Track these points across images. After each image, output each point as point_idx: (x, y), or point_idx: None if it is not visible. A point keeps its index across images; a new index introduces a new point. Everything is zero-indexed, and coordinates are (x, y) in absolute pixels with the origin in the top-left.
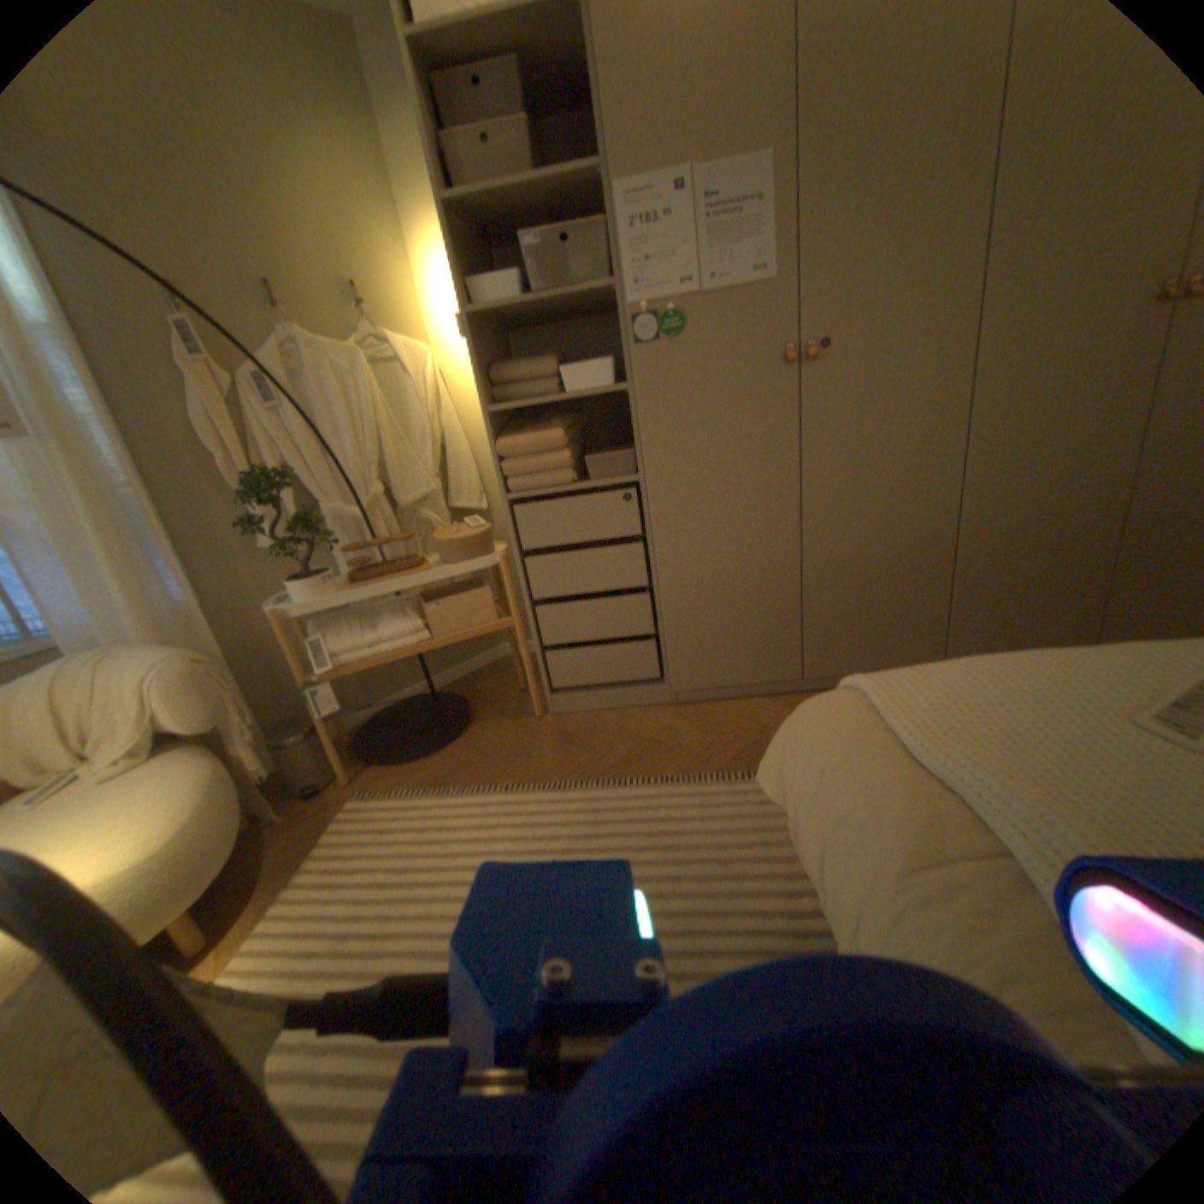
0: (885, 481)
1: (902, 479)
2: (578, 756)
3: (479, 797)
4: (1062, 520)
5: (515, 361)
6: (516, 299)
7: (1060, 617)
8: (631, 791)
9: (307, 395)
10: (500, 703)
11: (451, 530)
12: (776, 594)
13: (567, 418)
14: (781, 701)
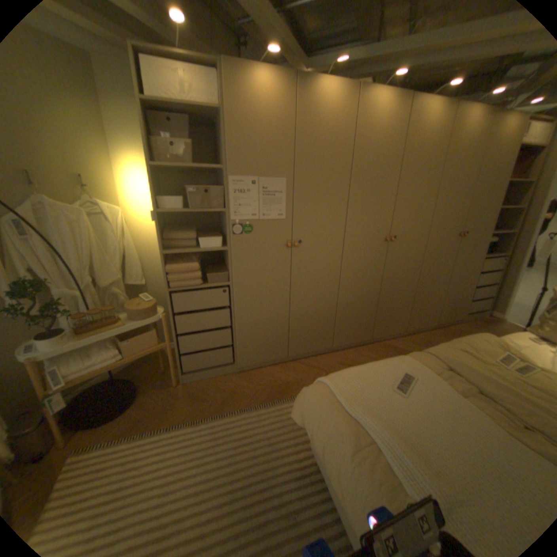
0: (317, 288)
1: (322, 288)
2: (200, 407)
3: (154, 439)
4: (364, 301)
5: (176, 232)
6: (181, 210)
7: (364, 330)
8: (228, 421)
9: (48, 233)
10: (152, 382)
11: (135, 304)
12: (280, 327)
13: (197, 256)
14: (281, 368)
